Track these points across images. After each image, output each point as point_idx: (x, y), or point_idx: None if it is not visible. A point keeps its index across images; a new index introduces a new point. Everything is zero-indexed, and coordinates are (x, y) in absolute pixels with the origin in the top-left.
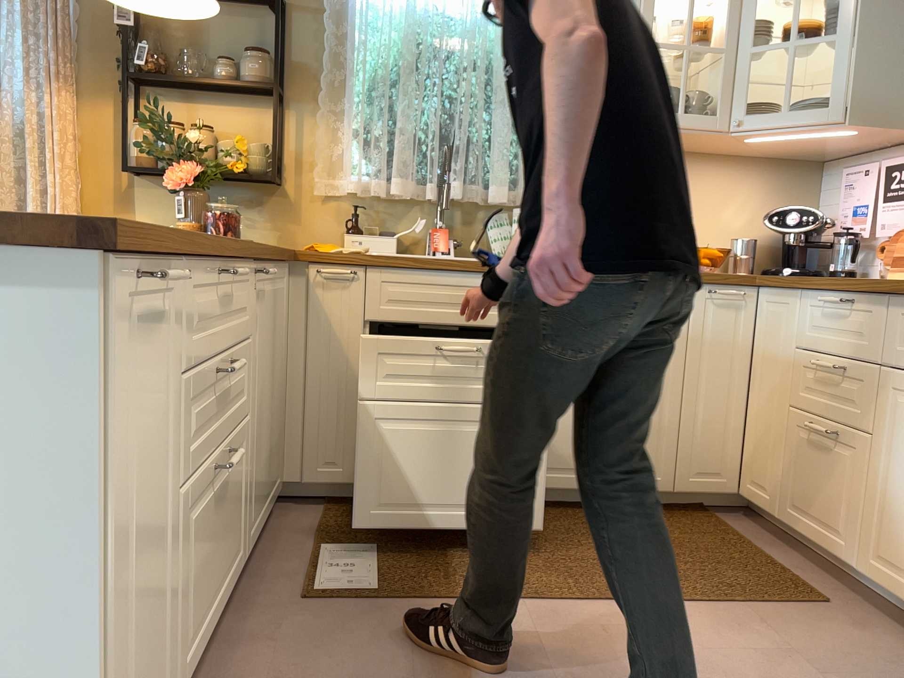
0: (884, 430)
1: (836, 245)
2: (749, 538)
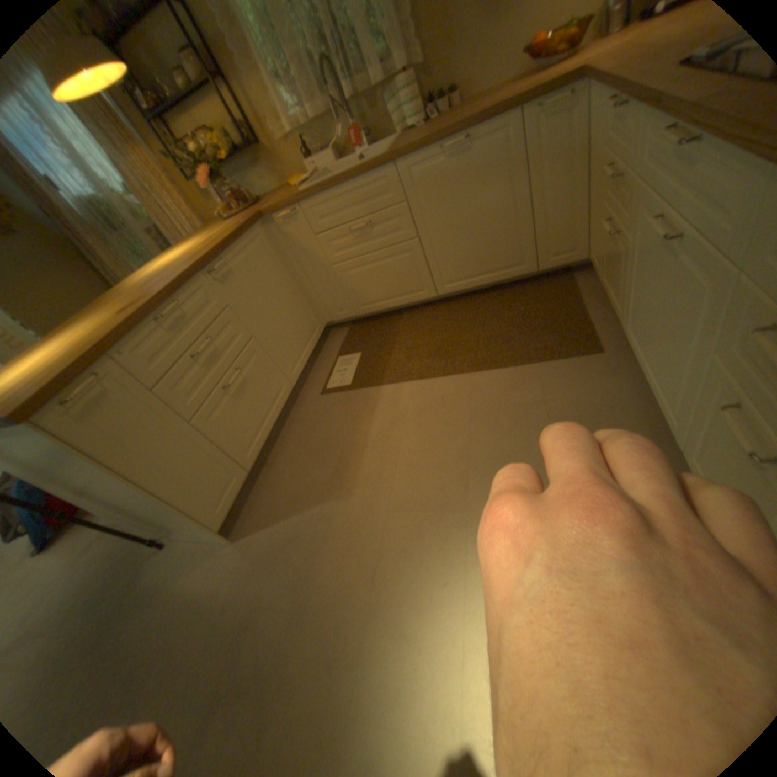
0: (637, 234)
1: None
2: (584, 294)
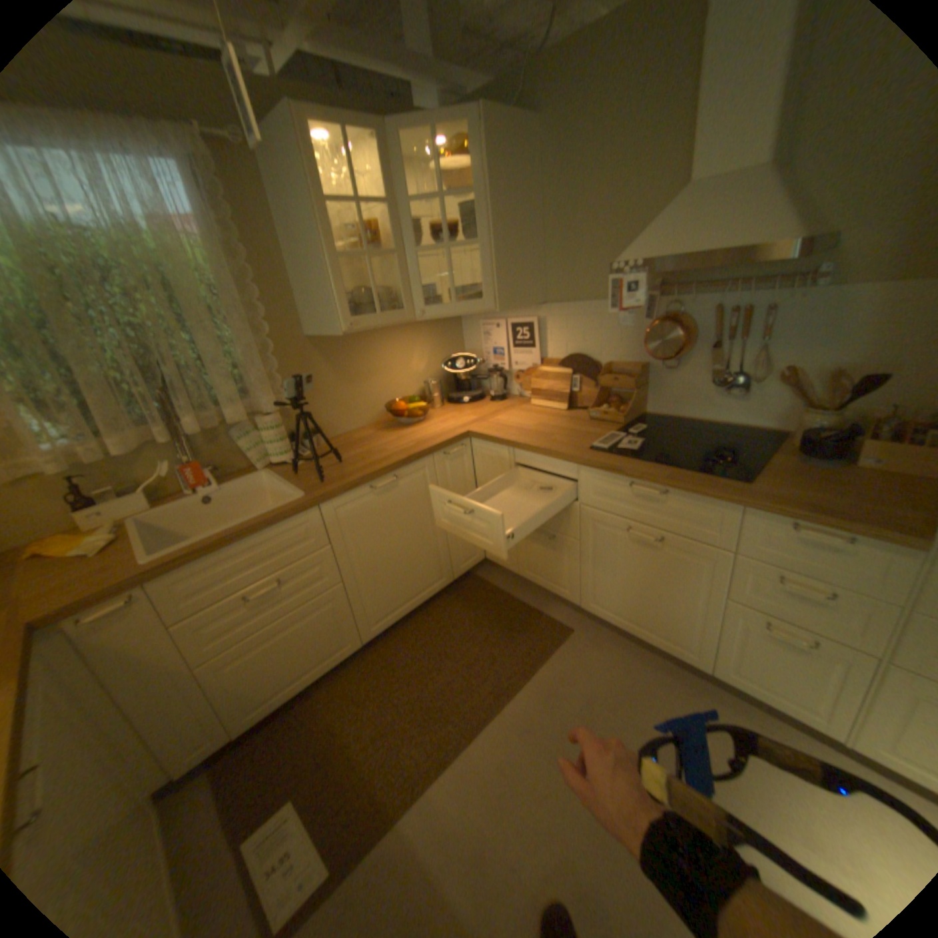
0: (586, 539)
1: (488, 377)
2: (504, 589)
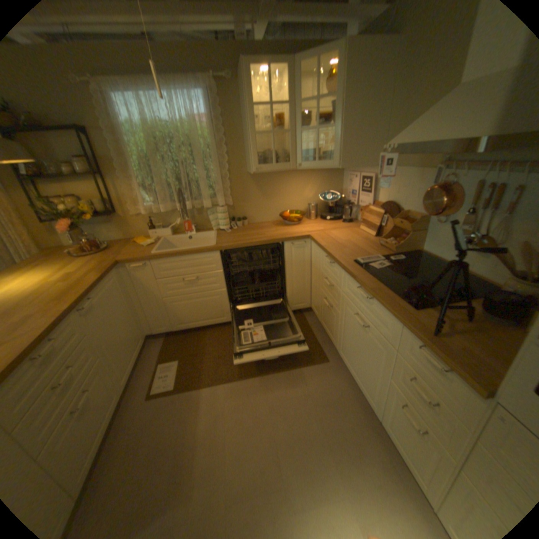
0: (342, 314)
1: (345, 207)
2: (311, 327)
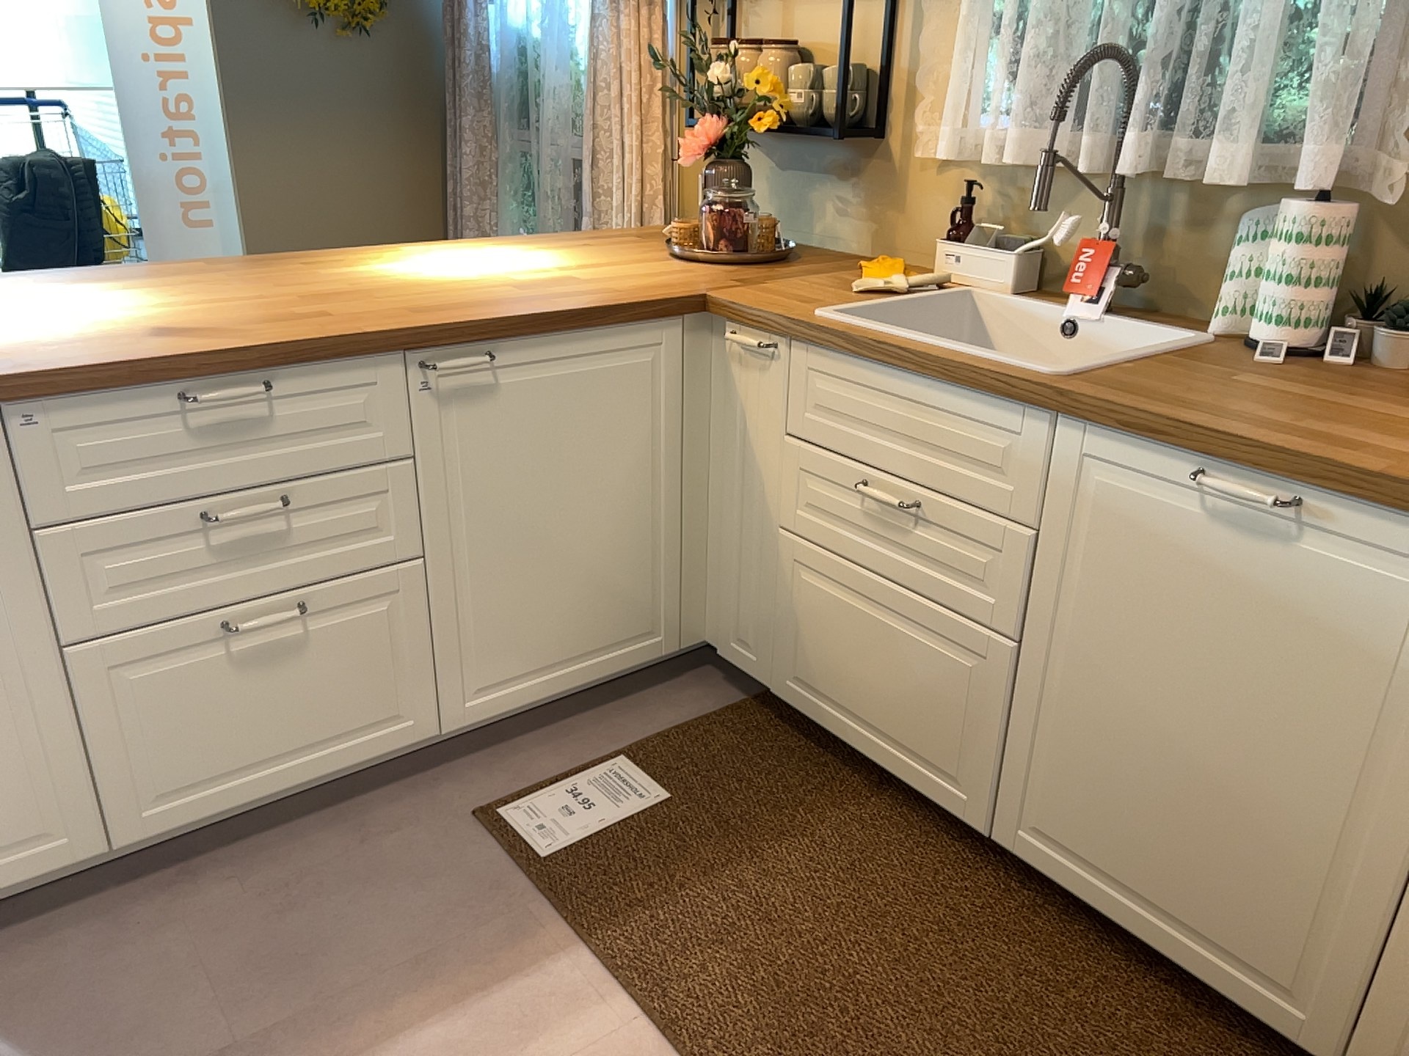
0: None
1: None
2: None
